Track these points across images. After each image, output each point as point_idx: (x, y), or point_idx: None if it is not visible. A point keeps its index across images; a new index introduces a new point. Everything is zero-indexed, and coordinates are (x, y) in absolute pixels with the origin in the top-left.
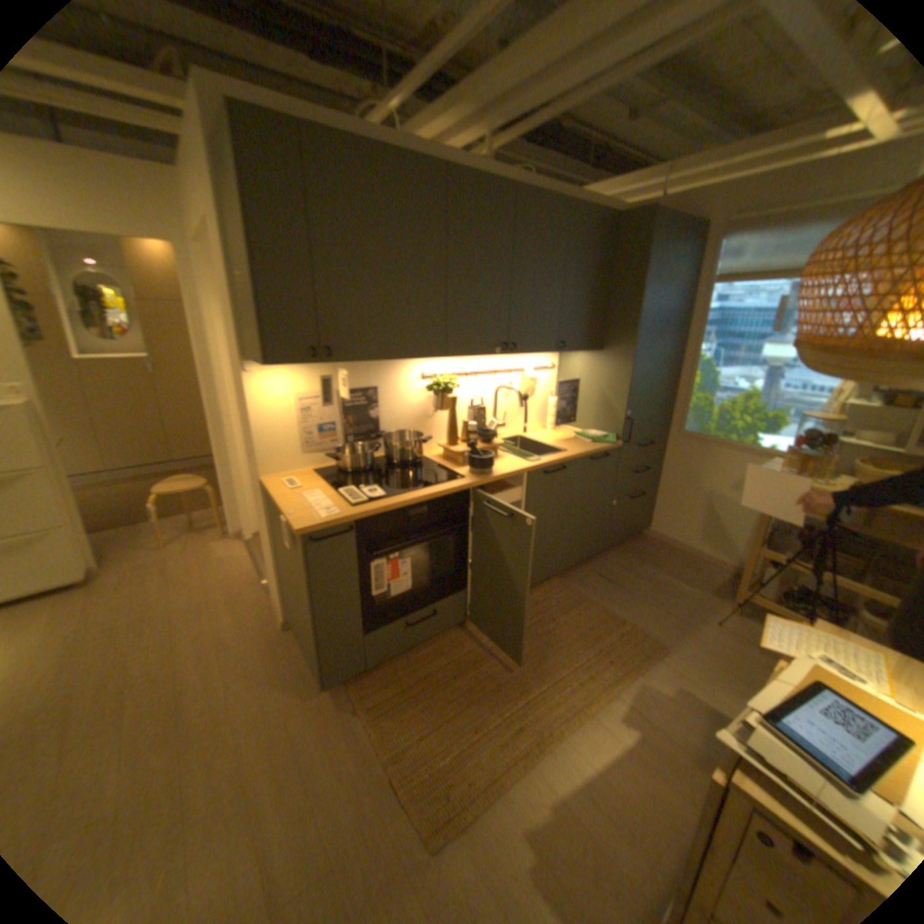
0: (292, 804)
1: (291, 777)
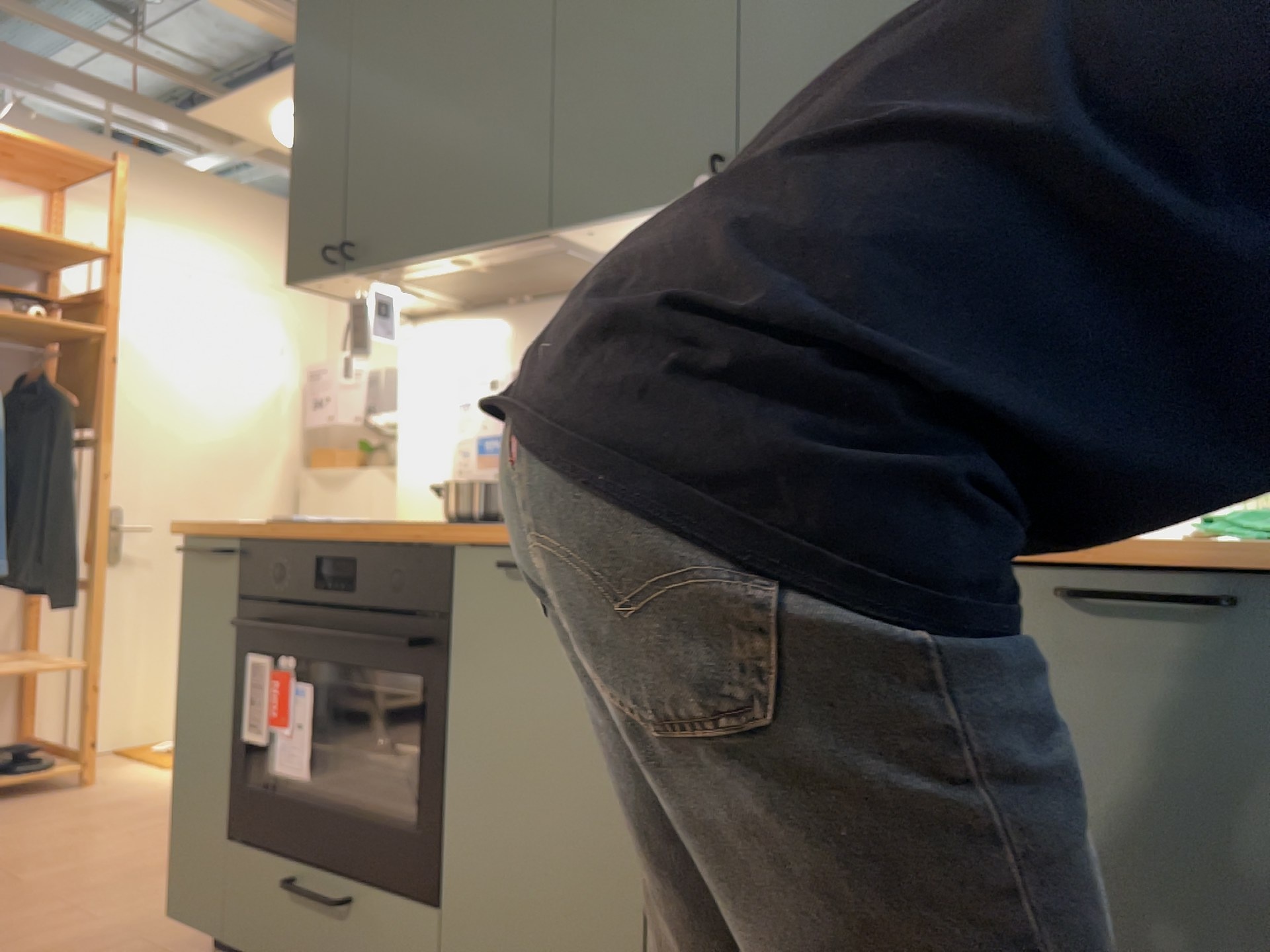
0: None
1: None
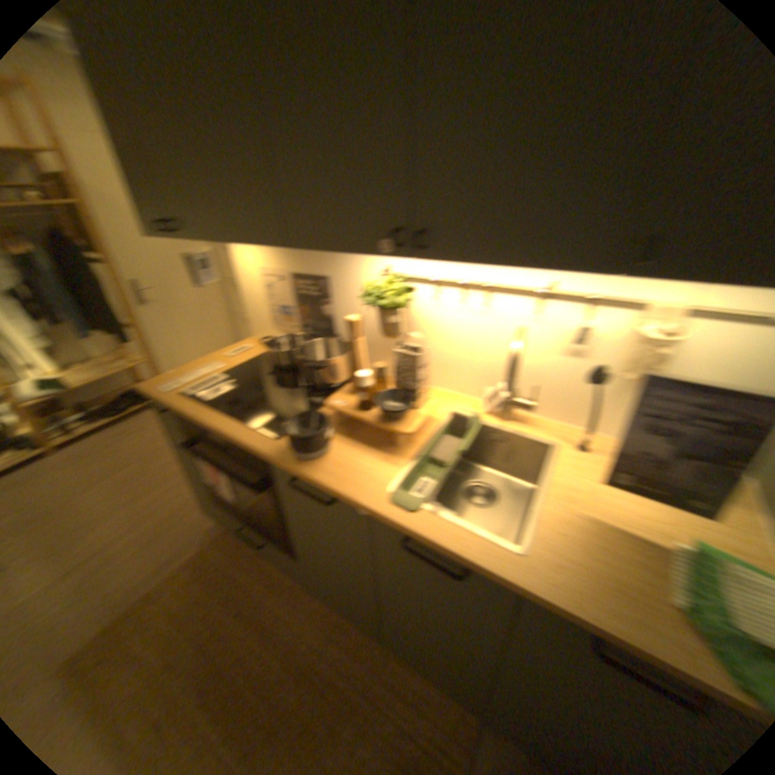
0: (128, 551)
1: (149, 539)
